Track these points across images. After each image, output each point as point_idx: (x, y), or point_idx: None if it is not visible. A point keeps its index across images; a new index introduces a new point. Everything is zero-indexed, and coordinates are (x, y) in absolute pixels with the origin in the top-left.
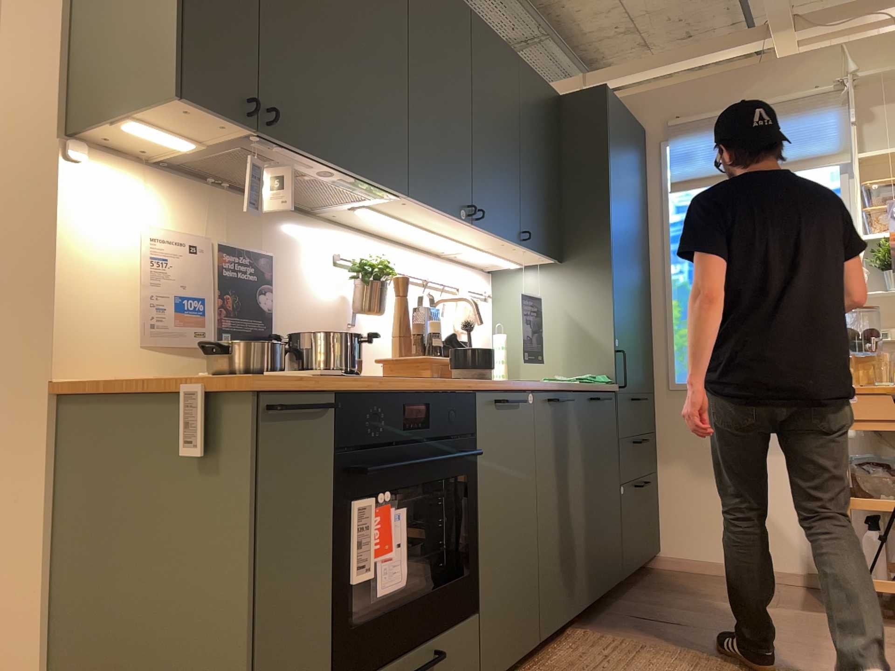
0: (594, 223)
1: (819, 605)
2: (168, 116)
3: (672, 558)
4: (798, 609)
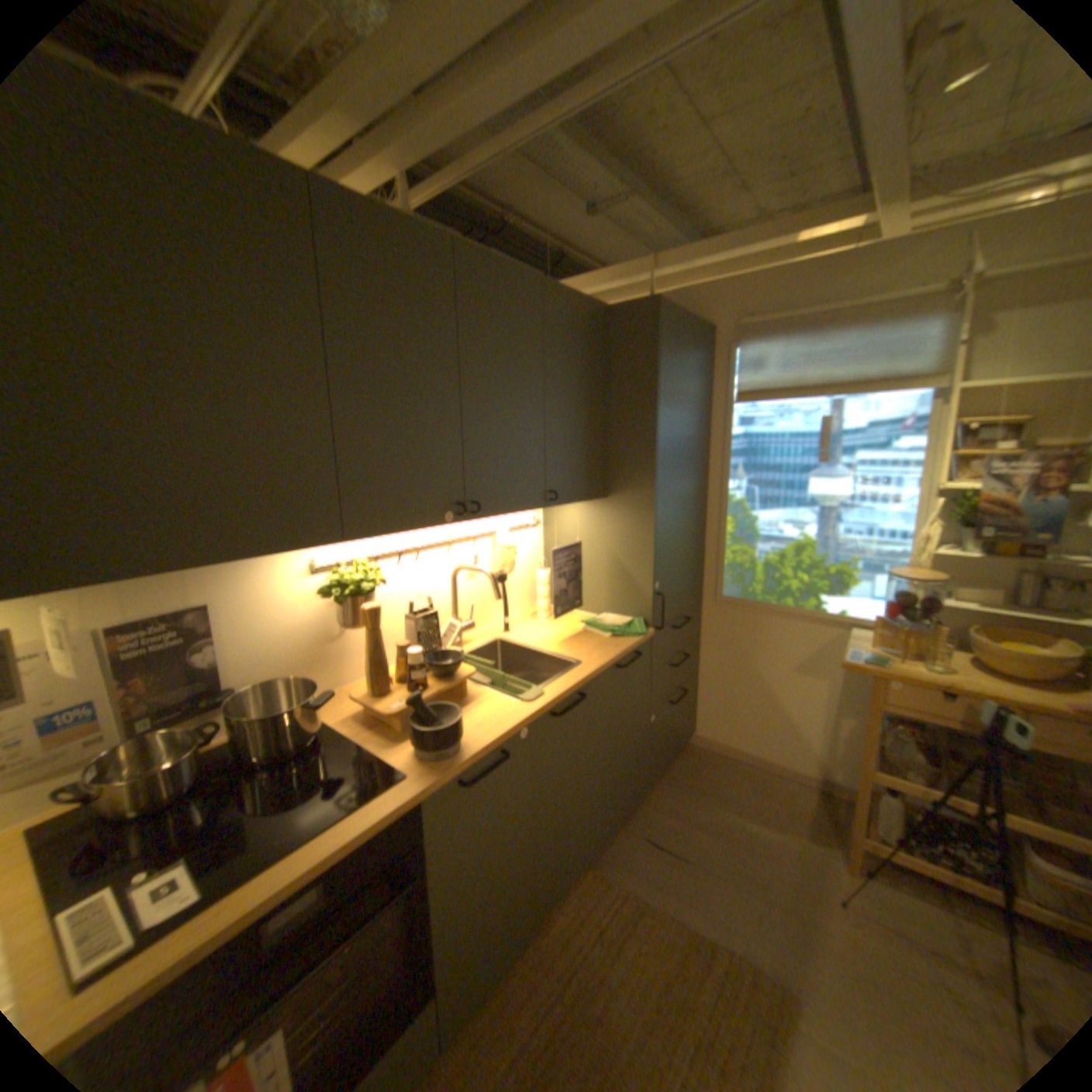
0: (638, 461)
1: (827, 835)
2: None
3: (705, 741)
4: (806, 840)
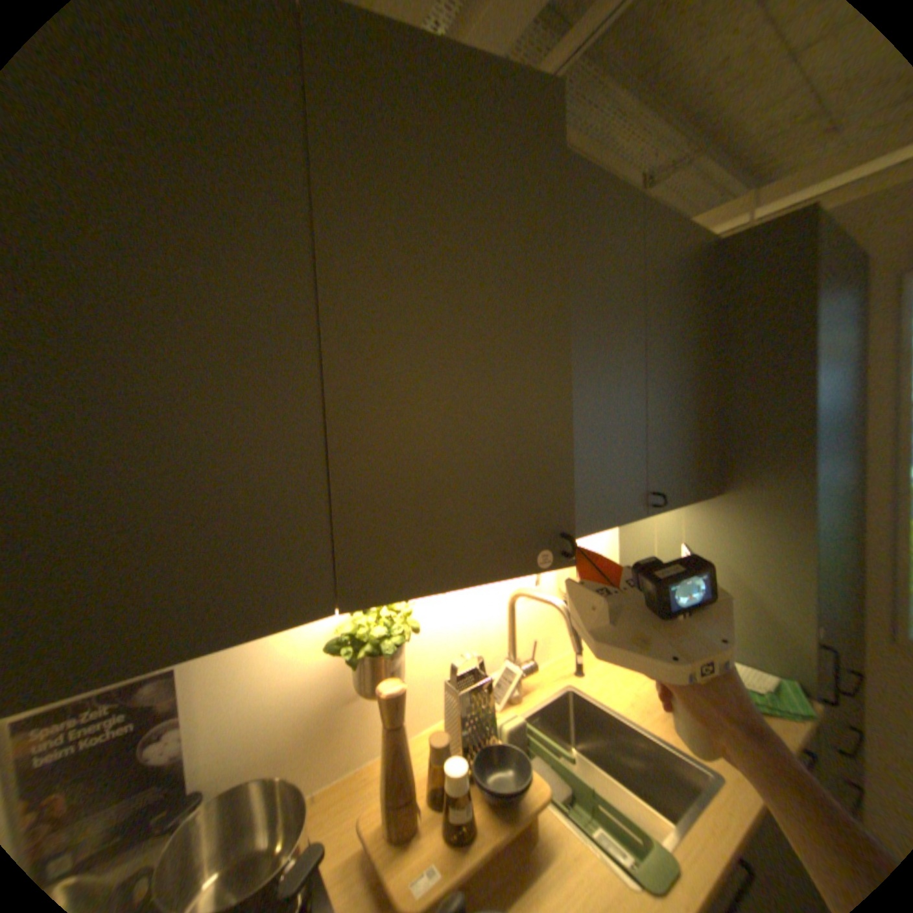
0: (782, 443)
1: None
2: None
3: None
4: None
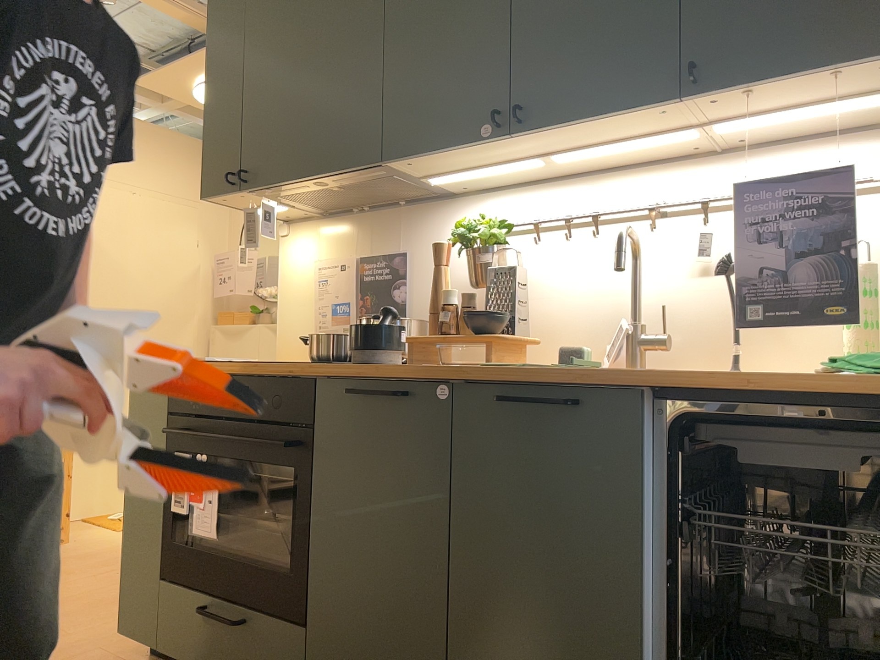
0: None
1: None
2: (235, 203)
3: None
4: None
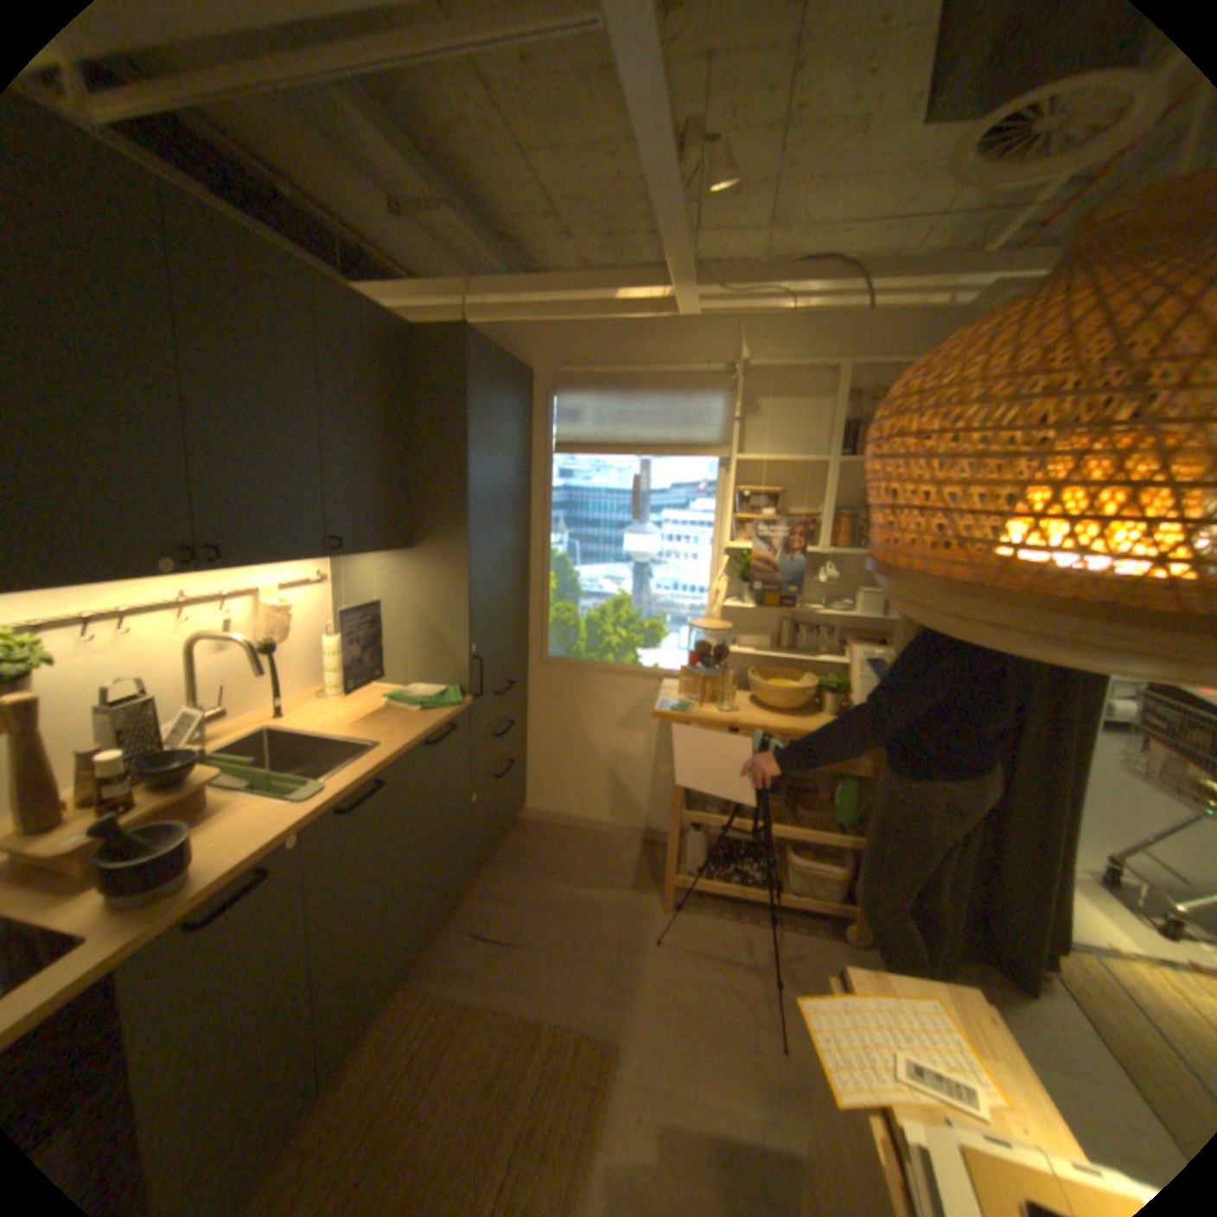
0: (449, 508)
1: (646, 881)
2: None
3: (535, 813)
4: (628, 891)
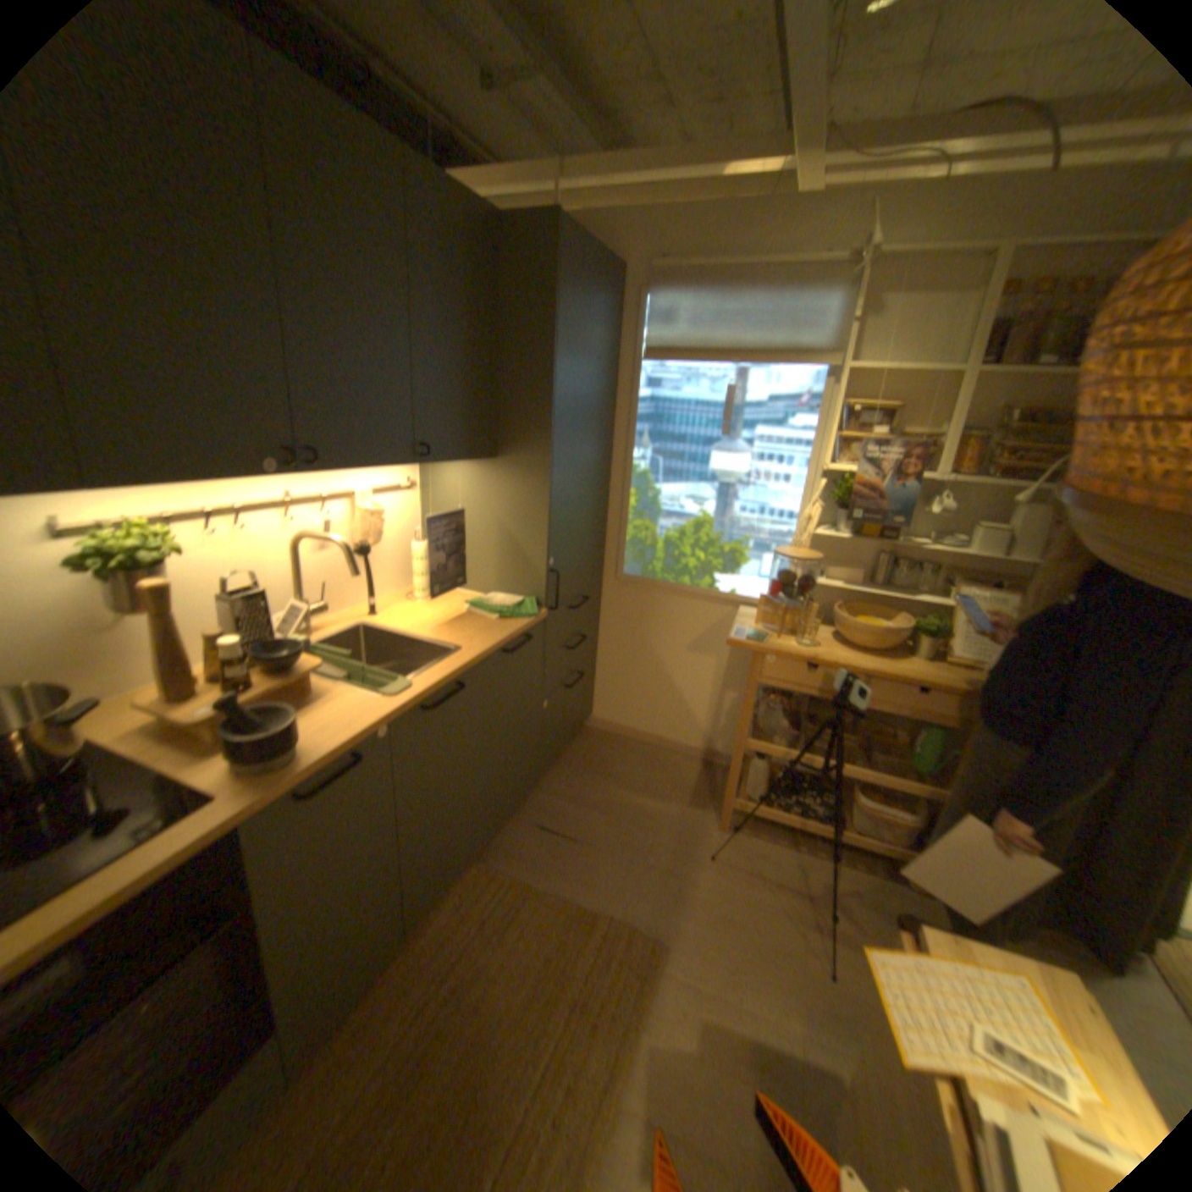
0: (533, 417)
1: (704, 799)
2: None
3: (600, 722)
4: (686, 806)
